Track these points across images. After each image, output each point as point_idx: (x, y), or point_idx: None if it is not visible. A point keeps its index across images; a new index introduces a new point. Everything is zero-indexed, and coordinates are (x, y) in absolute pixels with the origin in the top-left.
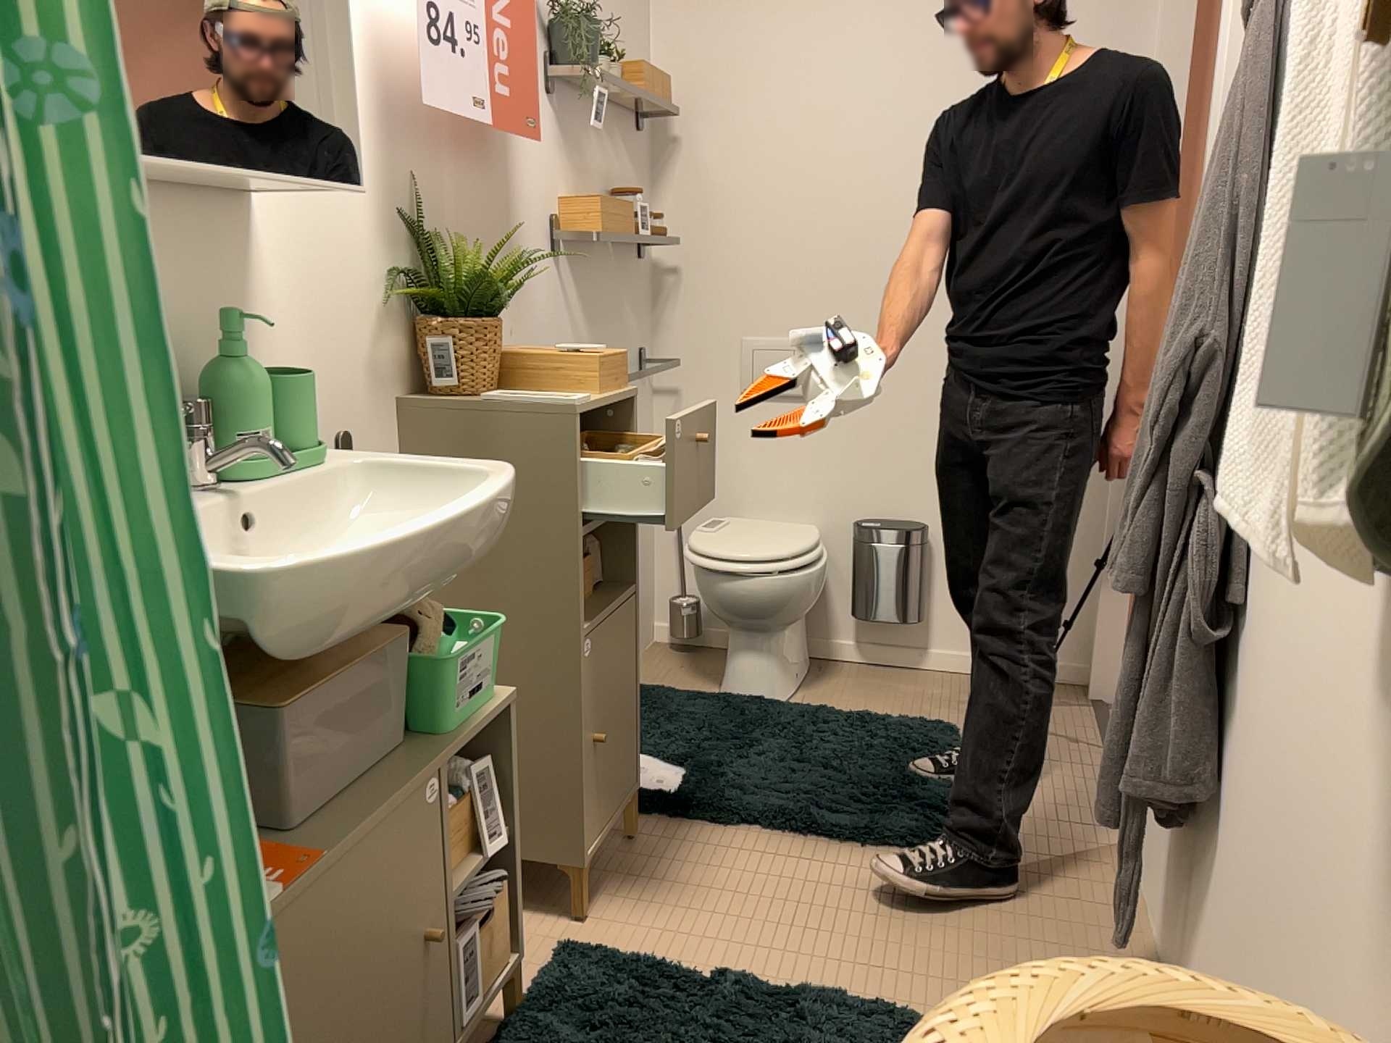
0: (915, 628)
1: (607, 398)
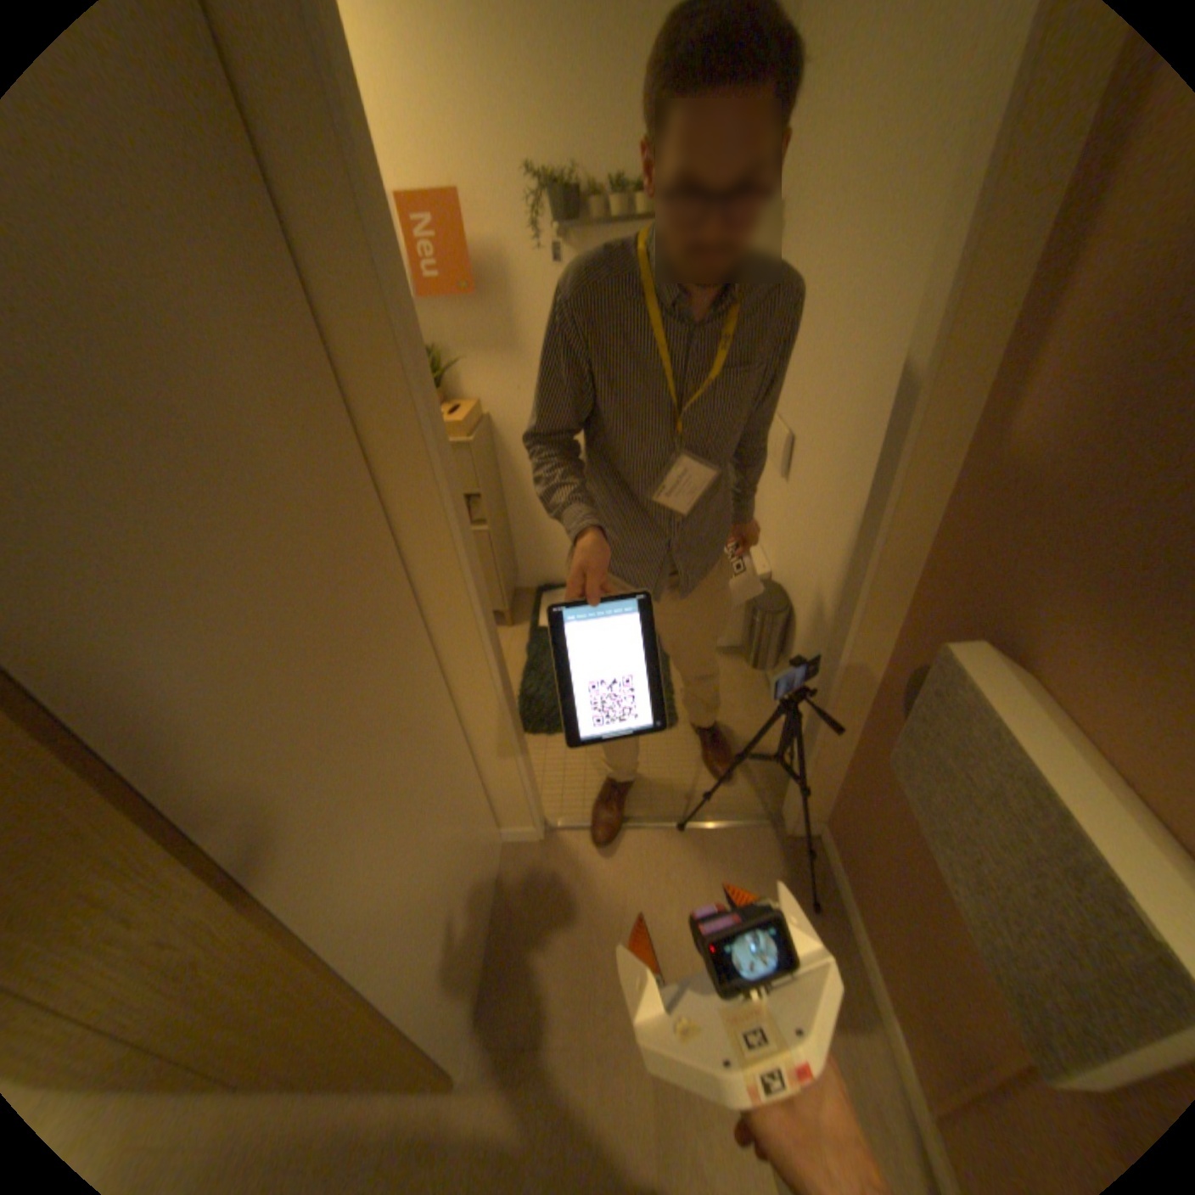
0: (763, 672)
1: None
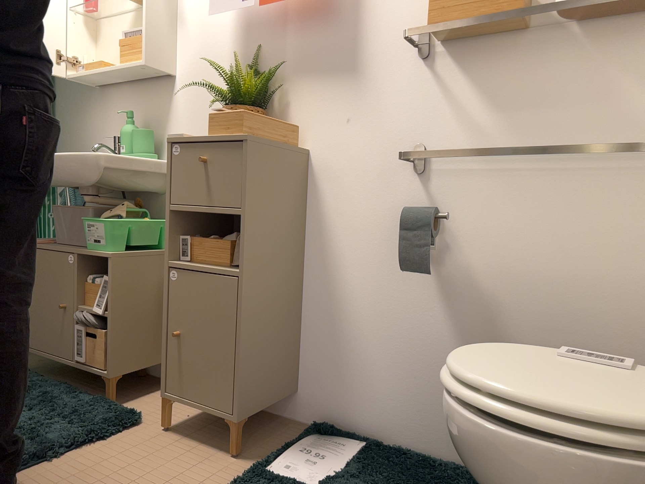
0: None
1: (203, 137)
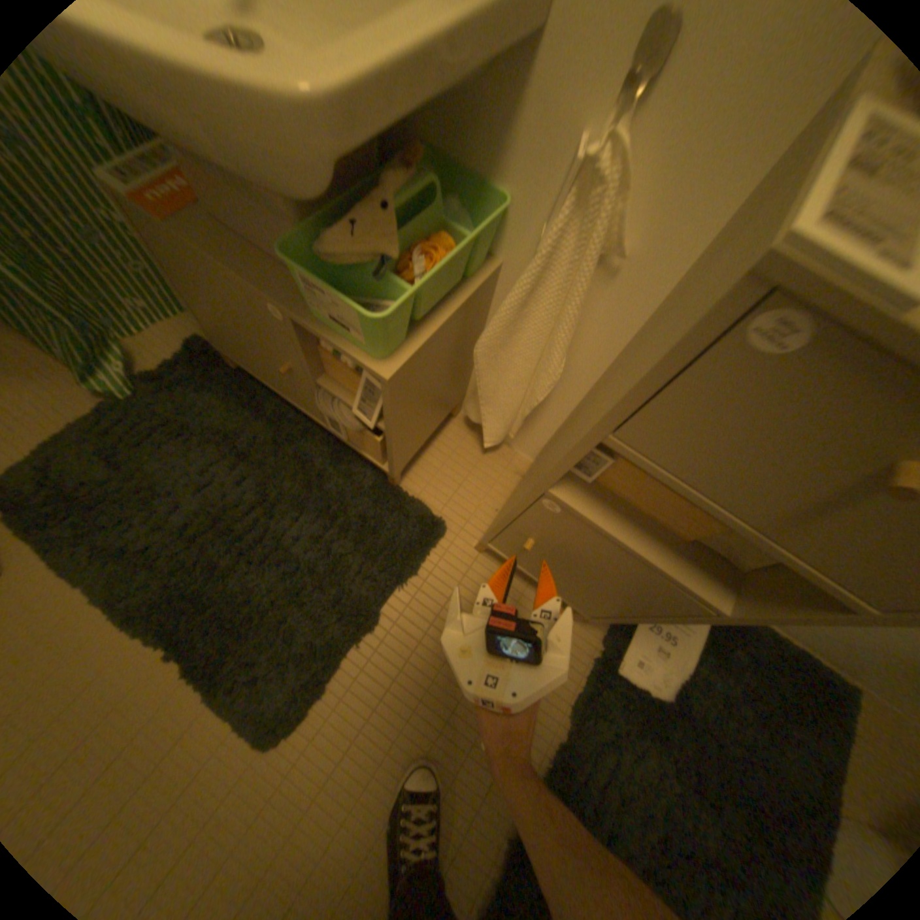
0: None
1: None
